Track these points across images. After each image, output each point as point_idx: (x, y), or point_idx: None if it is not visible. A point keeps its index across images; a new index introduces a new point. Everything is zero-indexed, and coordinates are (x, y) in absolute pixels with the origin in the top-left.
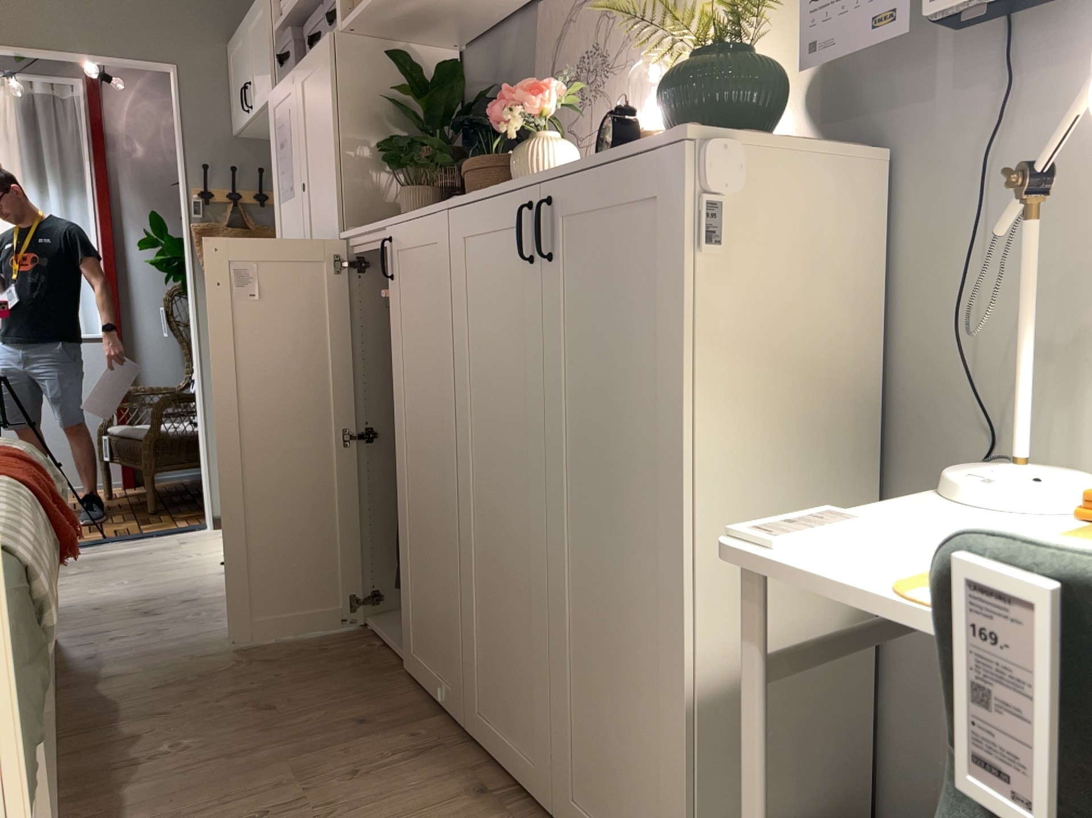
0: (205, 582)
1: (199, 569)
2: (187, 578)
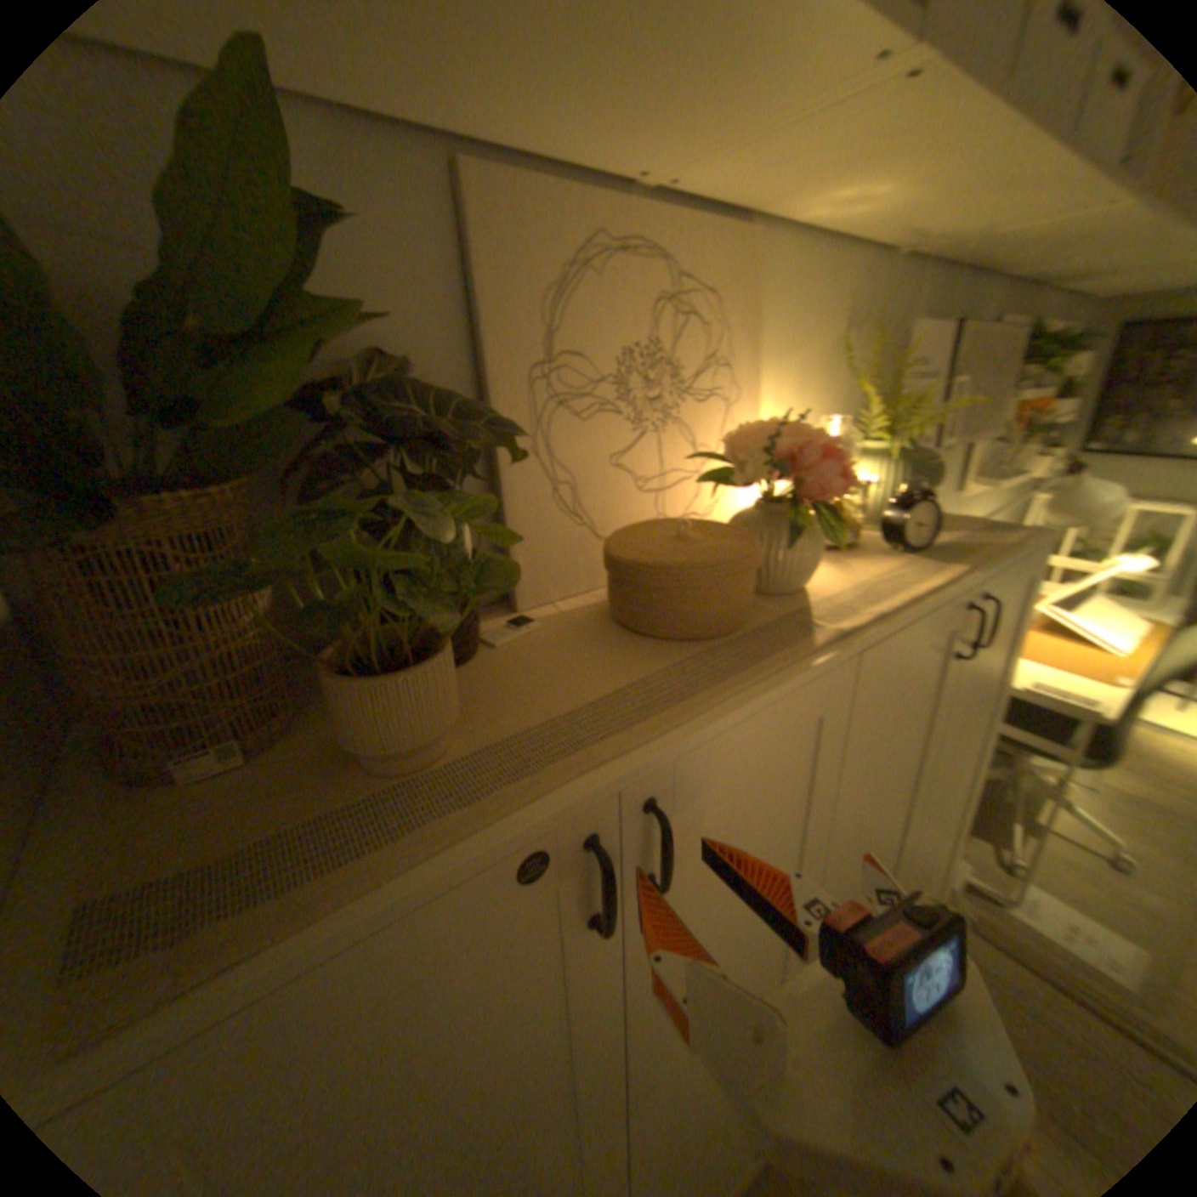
0: None
1: None
2: None
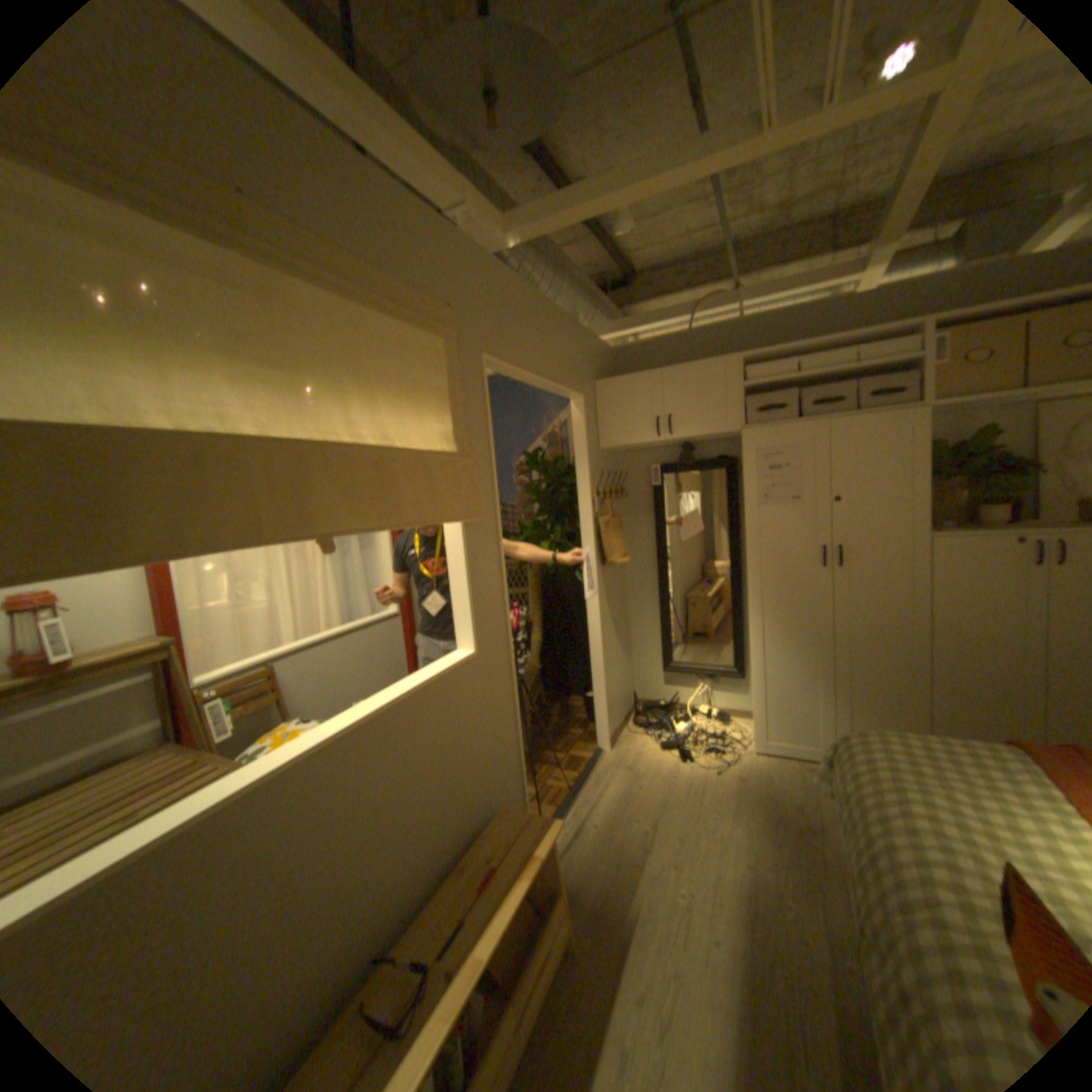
0: (756, 794)
1: (718, 787)
2: (737, 797)
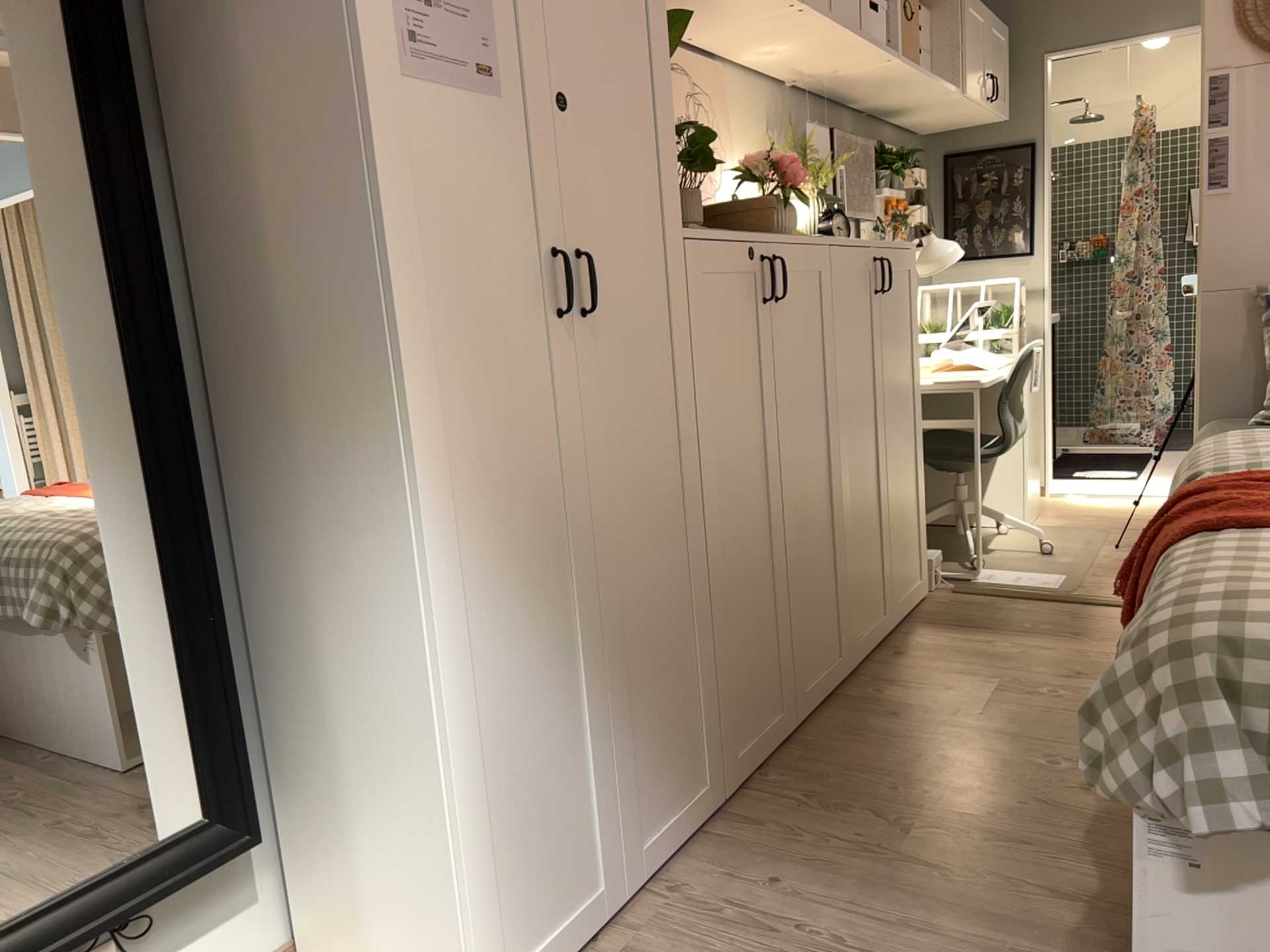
0: None
1: None
2: None
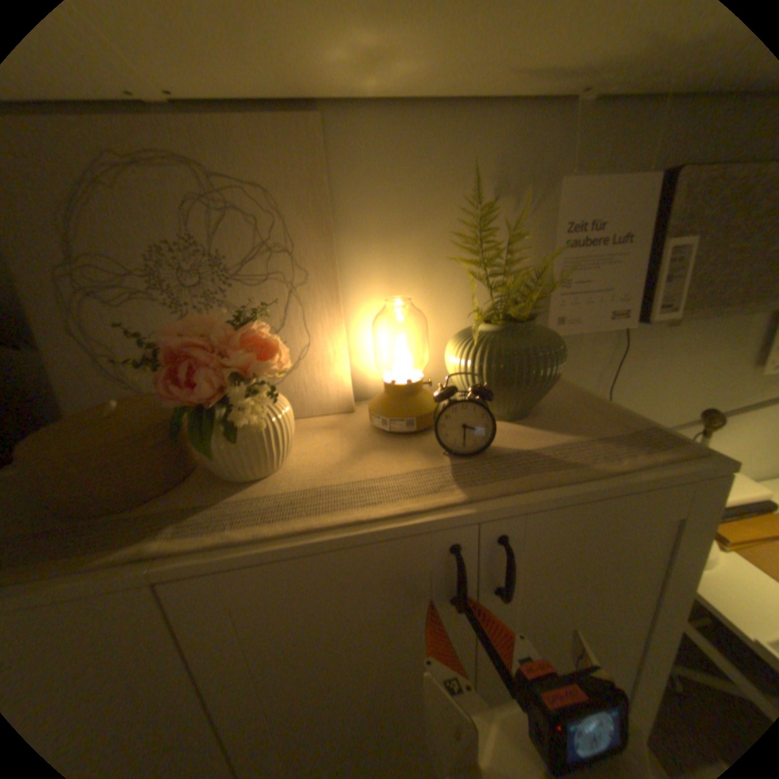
0: None
1: None
2: None
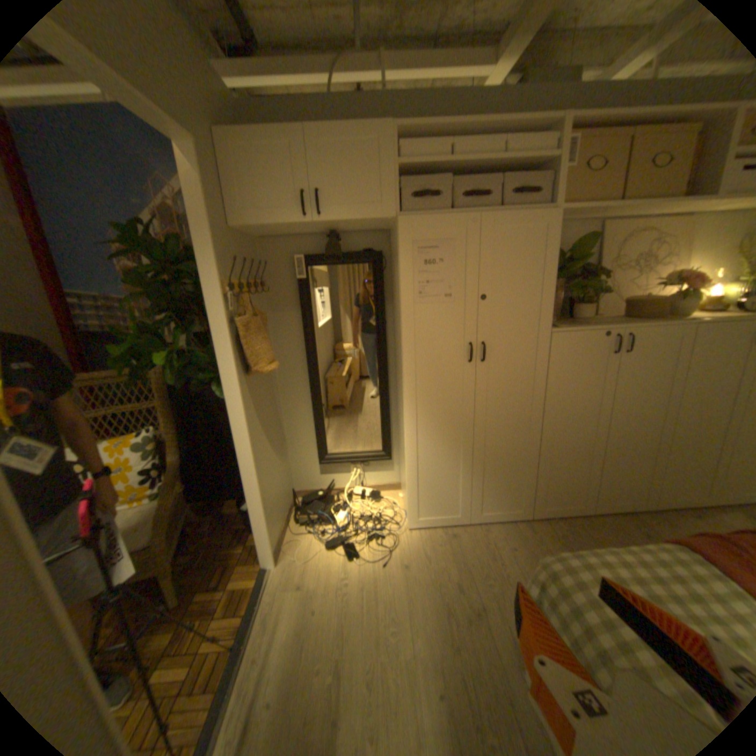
0: (420, 579)
1: (386, 581)
2: (405, 589)
